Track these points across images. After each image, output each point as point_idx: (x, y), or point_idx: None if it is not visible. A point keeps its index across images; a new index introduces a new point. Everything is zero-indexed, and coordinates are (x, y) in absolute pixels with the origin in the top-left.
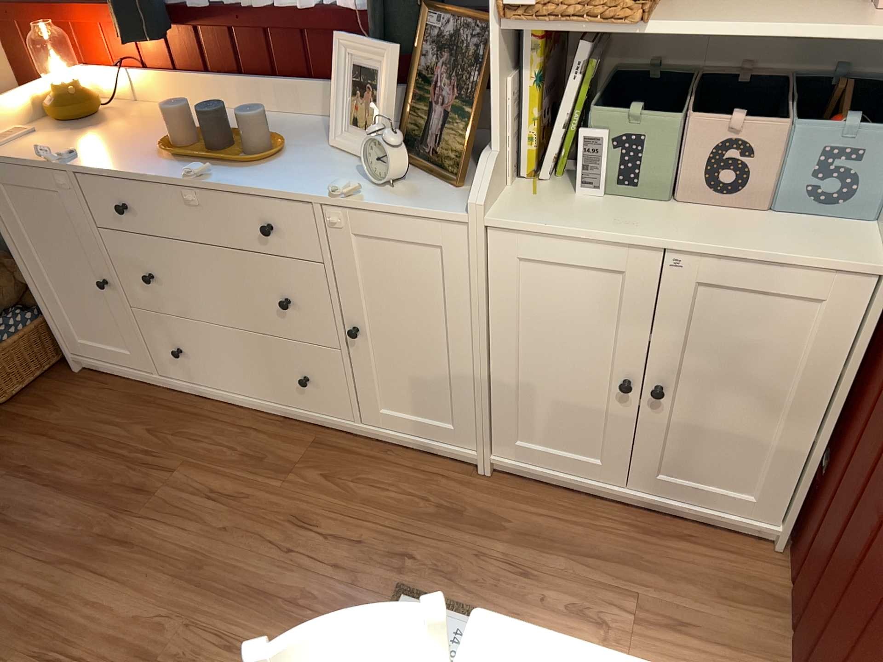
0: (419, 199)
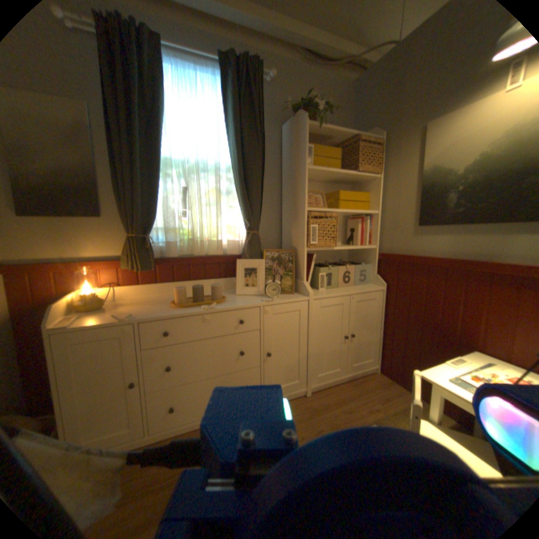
0: (288, 297)
